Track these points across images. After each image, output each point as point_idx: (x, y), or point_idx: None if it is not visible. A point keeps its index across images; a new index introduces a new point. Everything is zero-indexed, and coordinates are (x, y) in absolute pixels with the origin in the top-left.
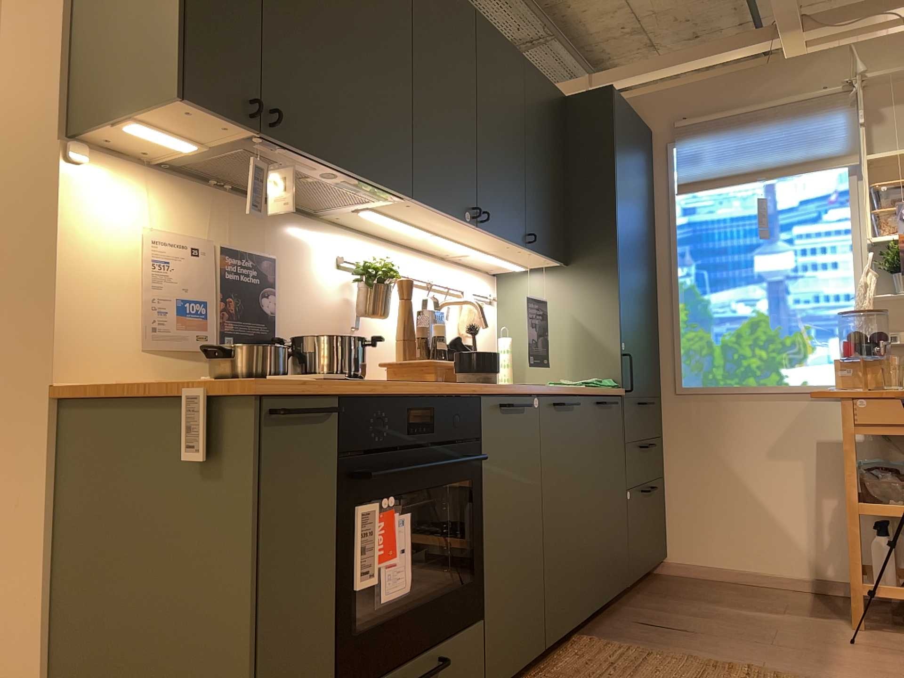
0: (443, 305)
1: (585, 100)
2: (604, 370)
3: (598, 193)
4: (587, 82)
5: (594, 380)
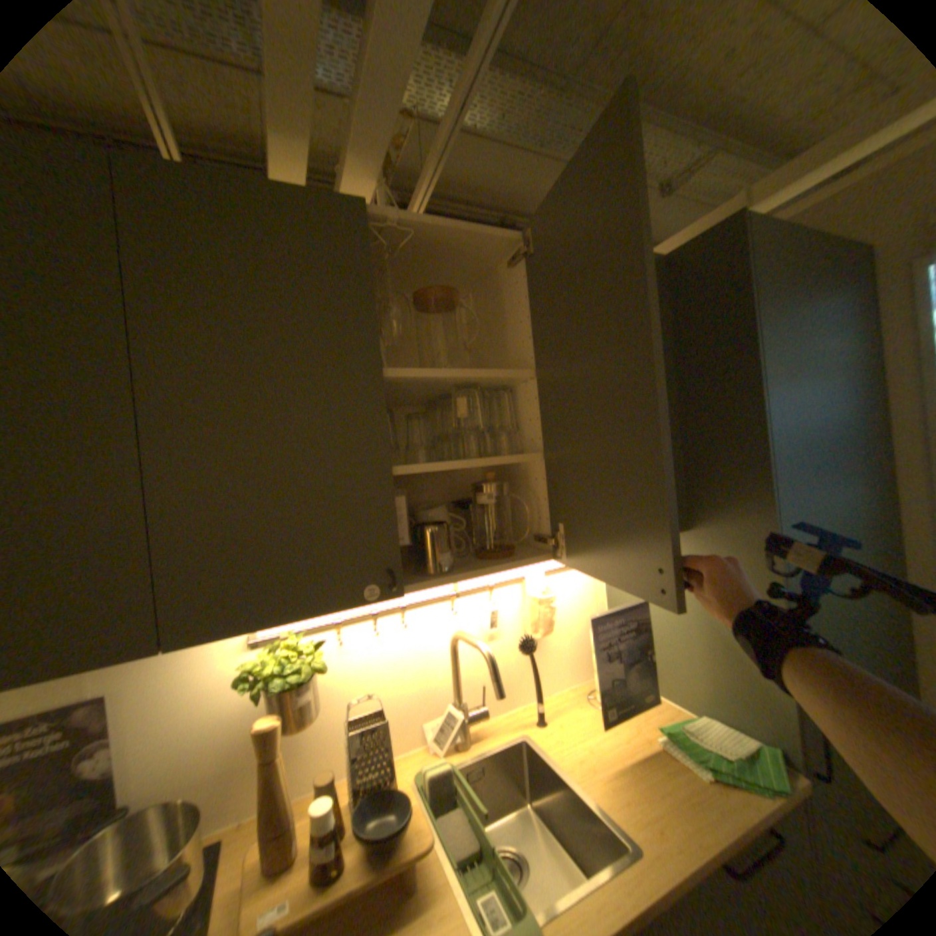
0: (460, 635)
1: (697, 249)
2: (766, 725)
3: (733, 413)
4: (743, 198)
5: (737, 755)
